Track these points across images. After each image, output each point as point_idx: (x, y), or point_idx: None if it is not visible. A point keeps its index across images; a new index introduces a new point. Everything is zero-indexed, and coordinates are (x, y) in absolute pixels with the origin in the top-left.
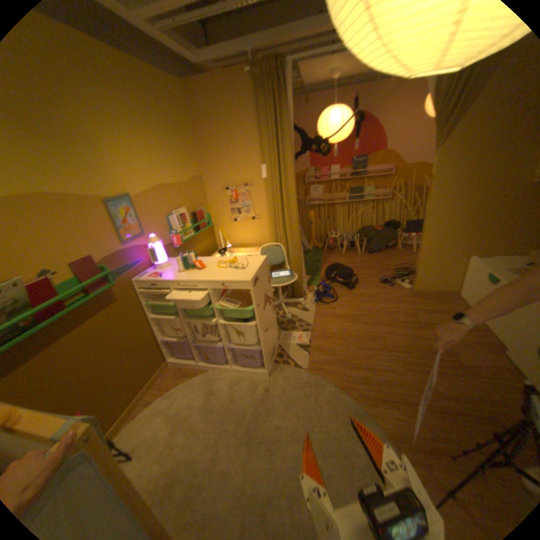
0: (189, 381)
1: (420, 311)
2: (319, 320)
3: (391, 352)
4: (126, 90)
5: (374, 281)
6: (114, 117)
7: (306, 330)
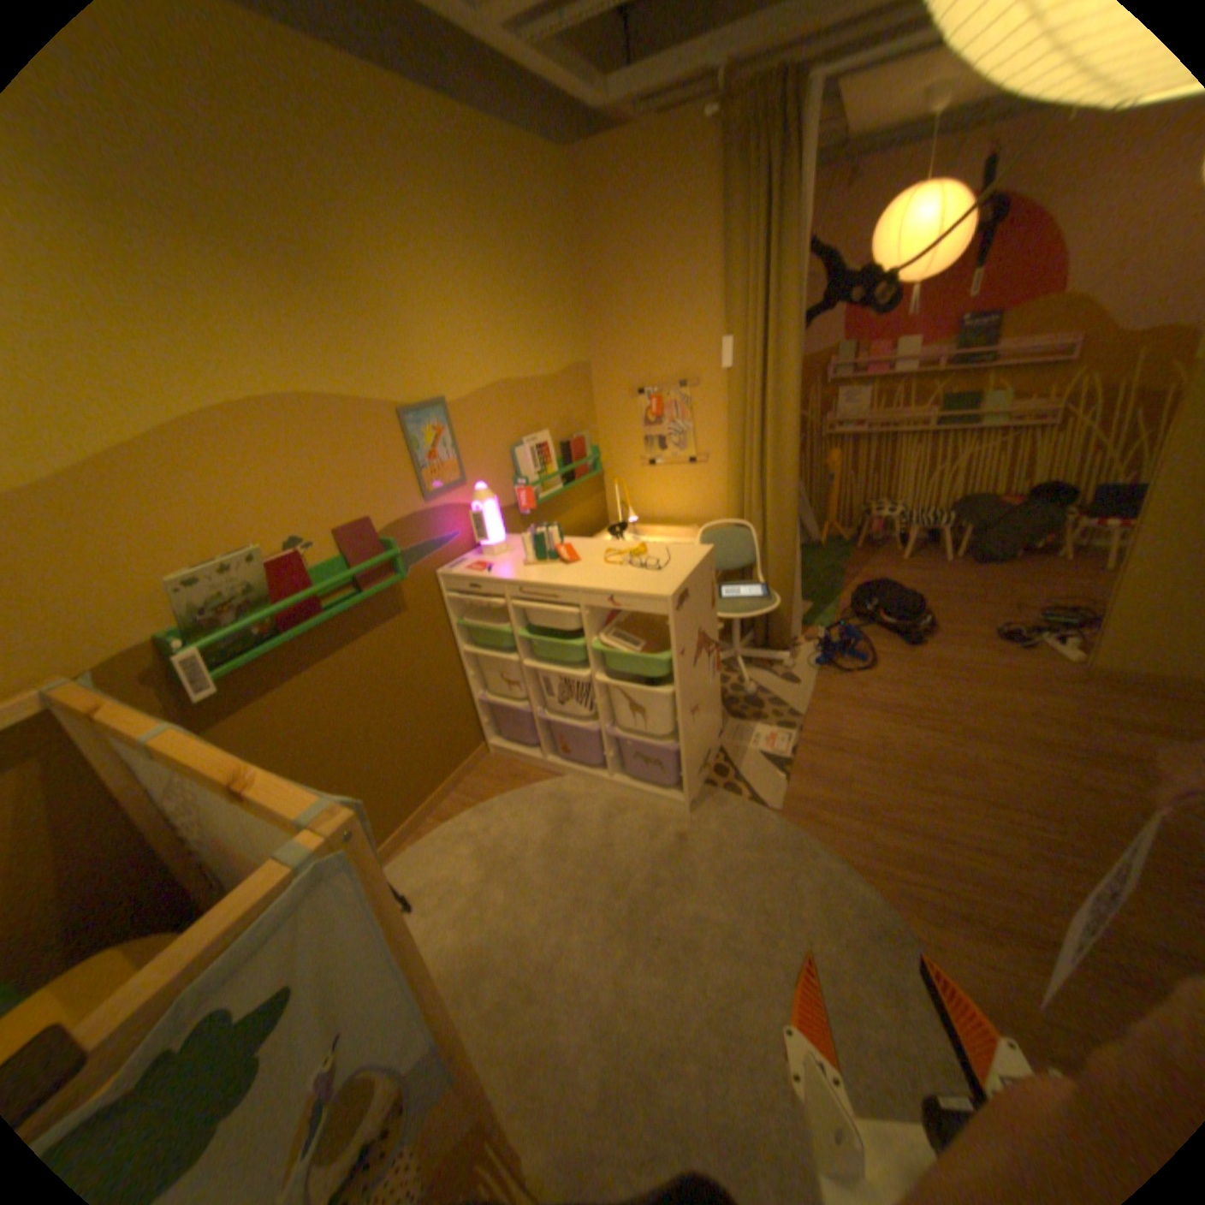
0: (526, 790)
1: (1103, 723)
2: (823, 707)
3: (1003, 812)
4: (453, 184)
5: (983, 633)
6: (428, 244)
7: (787, 725)
